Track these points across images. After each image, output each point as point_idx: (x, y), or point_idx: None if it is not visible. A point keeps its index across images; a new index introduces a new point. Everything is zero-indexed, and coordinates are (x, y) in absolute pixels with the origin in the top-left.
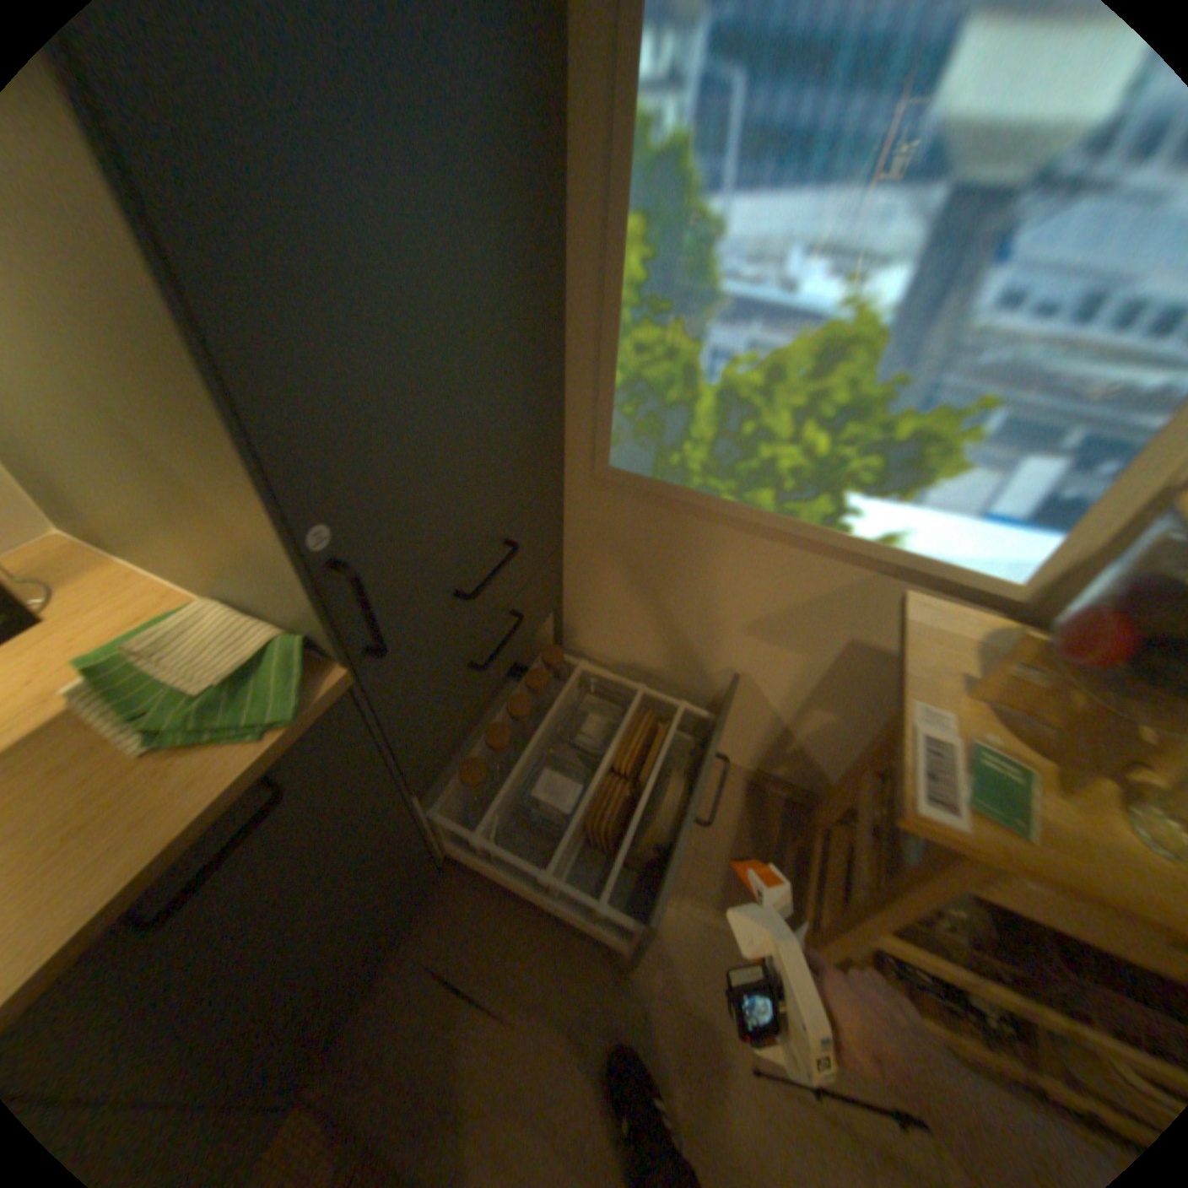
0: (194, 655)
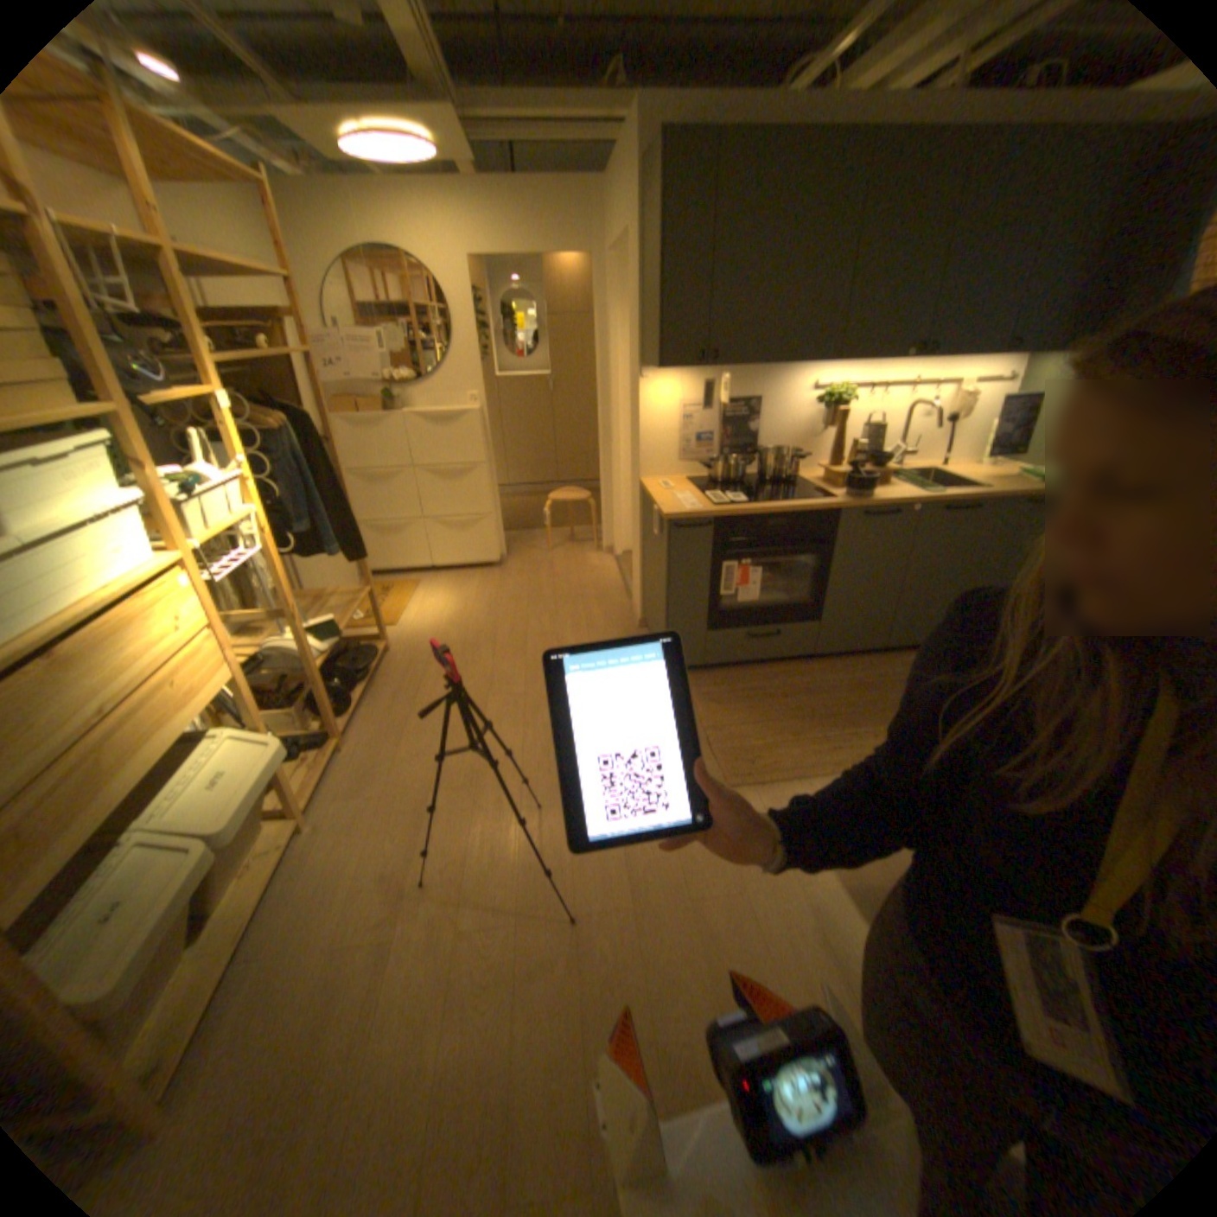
0: (1050, 472)
